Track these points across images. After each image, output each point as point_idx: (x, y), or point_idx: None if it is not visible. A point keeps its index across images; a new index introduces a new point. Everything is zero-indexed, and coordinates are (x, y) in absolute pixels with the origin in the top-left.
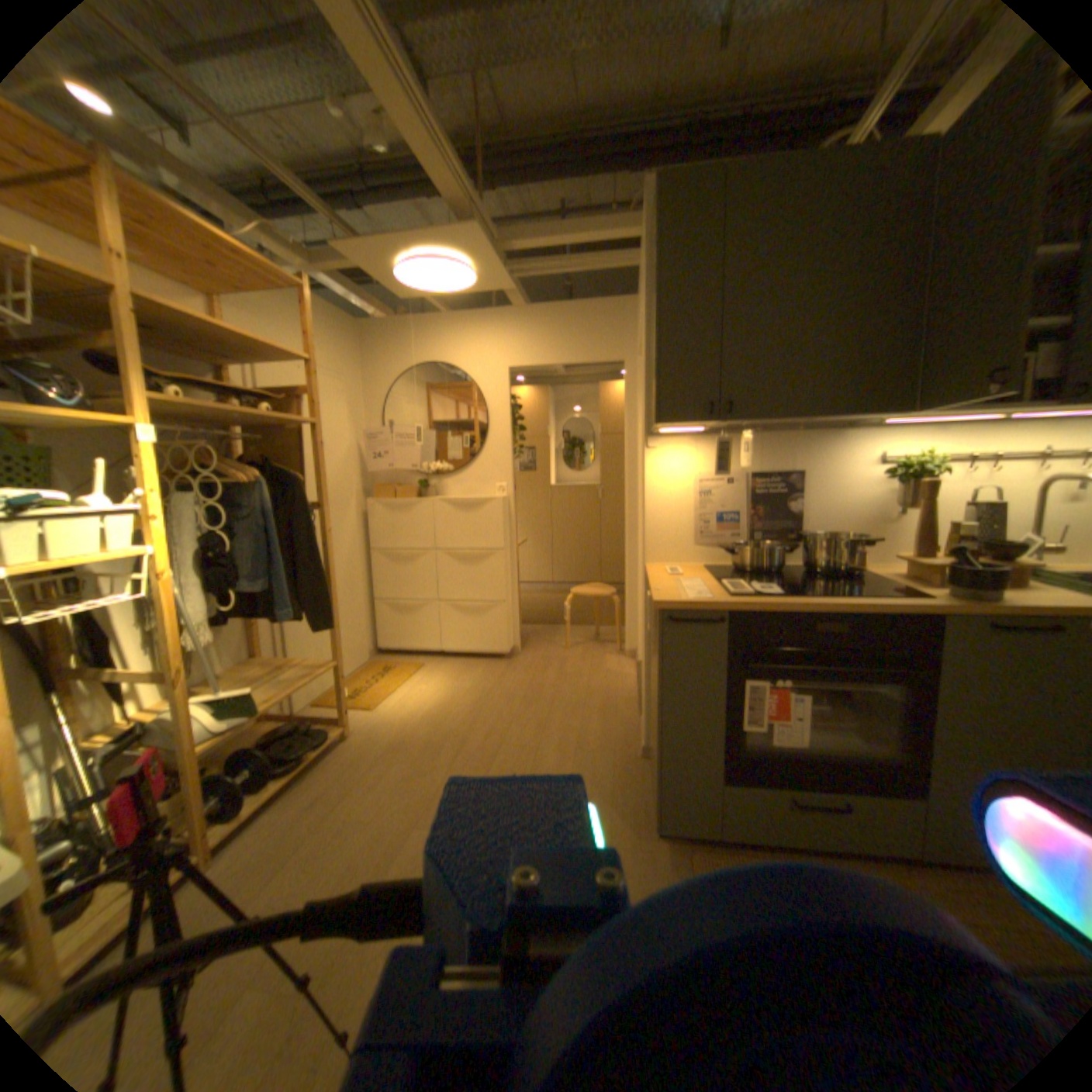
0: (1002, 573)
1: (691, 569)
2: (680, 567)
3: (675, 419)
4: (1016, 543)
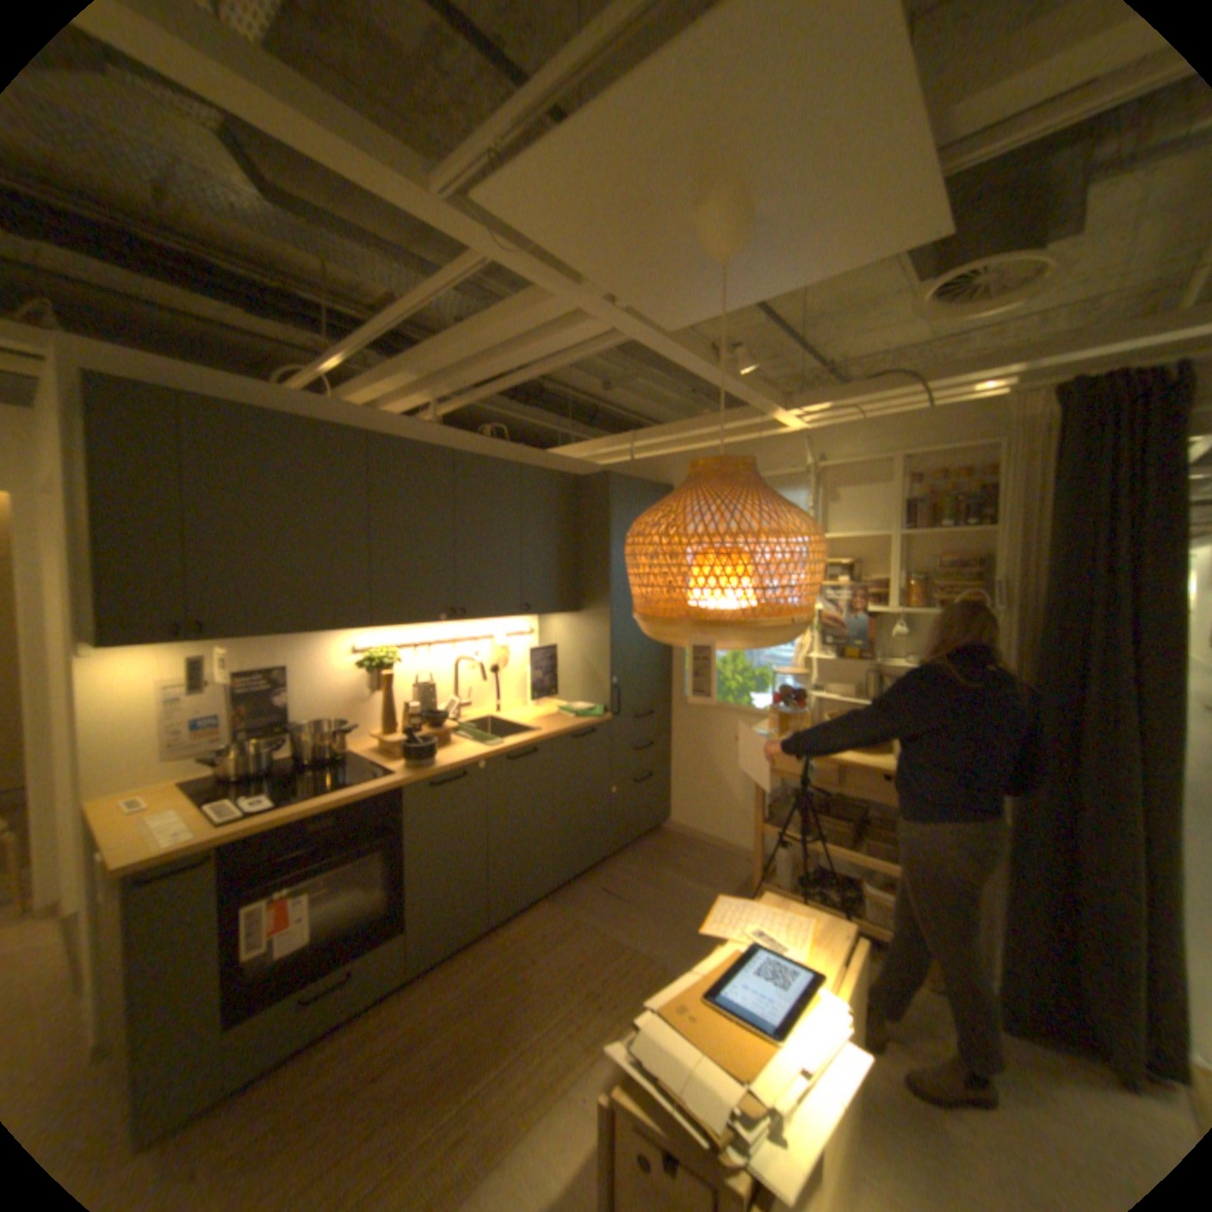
0: (430, 746)
1: (156, 798)
2: (139, 797)
3: (123, 645)
4: (440, 714)
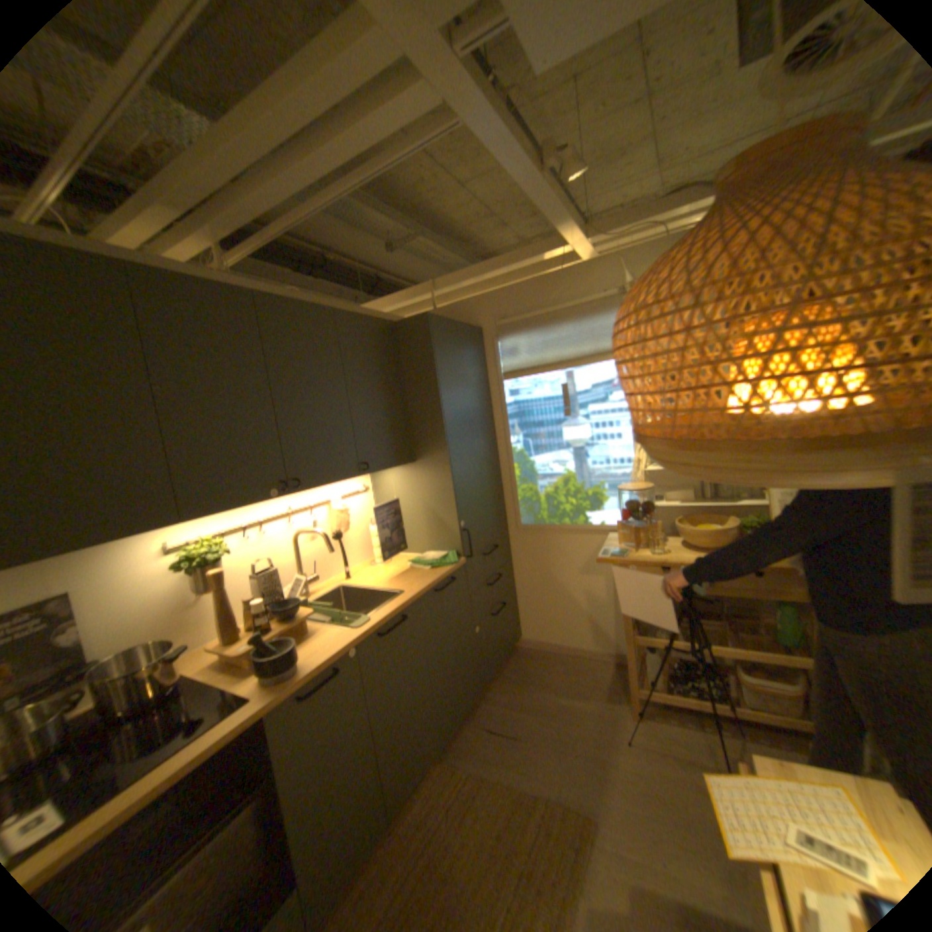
0: (289, 651)
1: None
2: None
3: None
4: (290, 602)
